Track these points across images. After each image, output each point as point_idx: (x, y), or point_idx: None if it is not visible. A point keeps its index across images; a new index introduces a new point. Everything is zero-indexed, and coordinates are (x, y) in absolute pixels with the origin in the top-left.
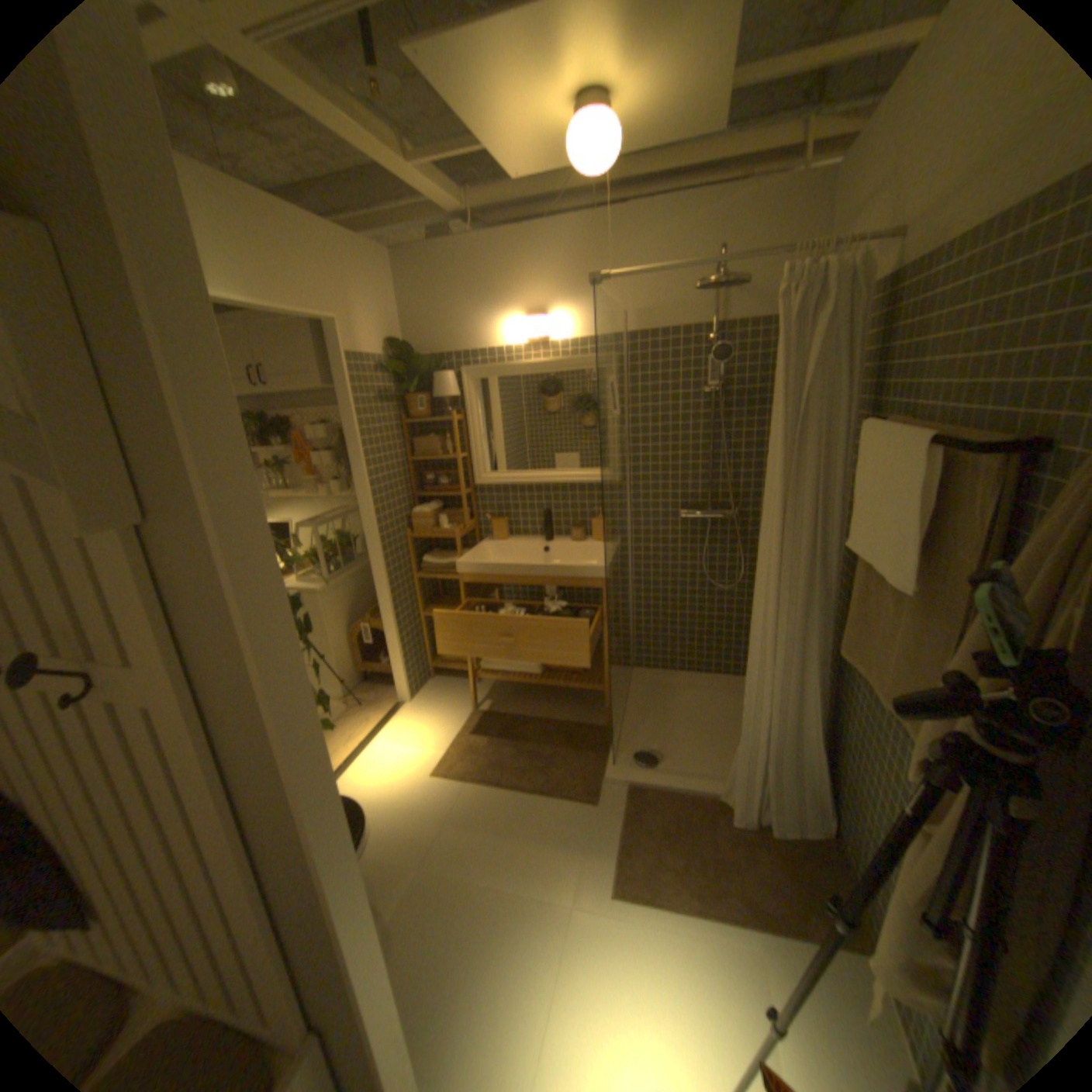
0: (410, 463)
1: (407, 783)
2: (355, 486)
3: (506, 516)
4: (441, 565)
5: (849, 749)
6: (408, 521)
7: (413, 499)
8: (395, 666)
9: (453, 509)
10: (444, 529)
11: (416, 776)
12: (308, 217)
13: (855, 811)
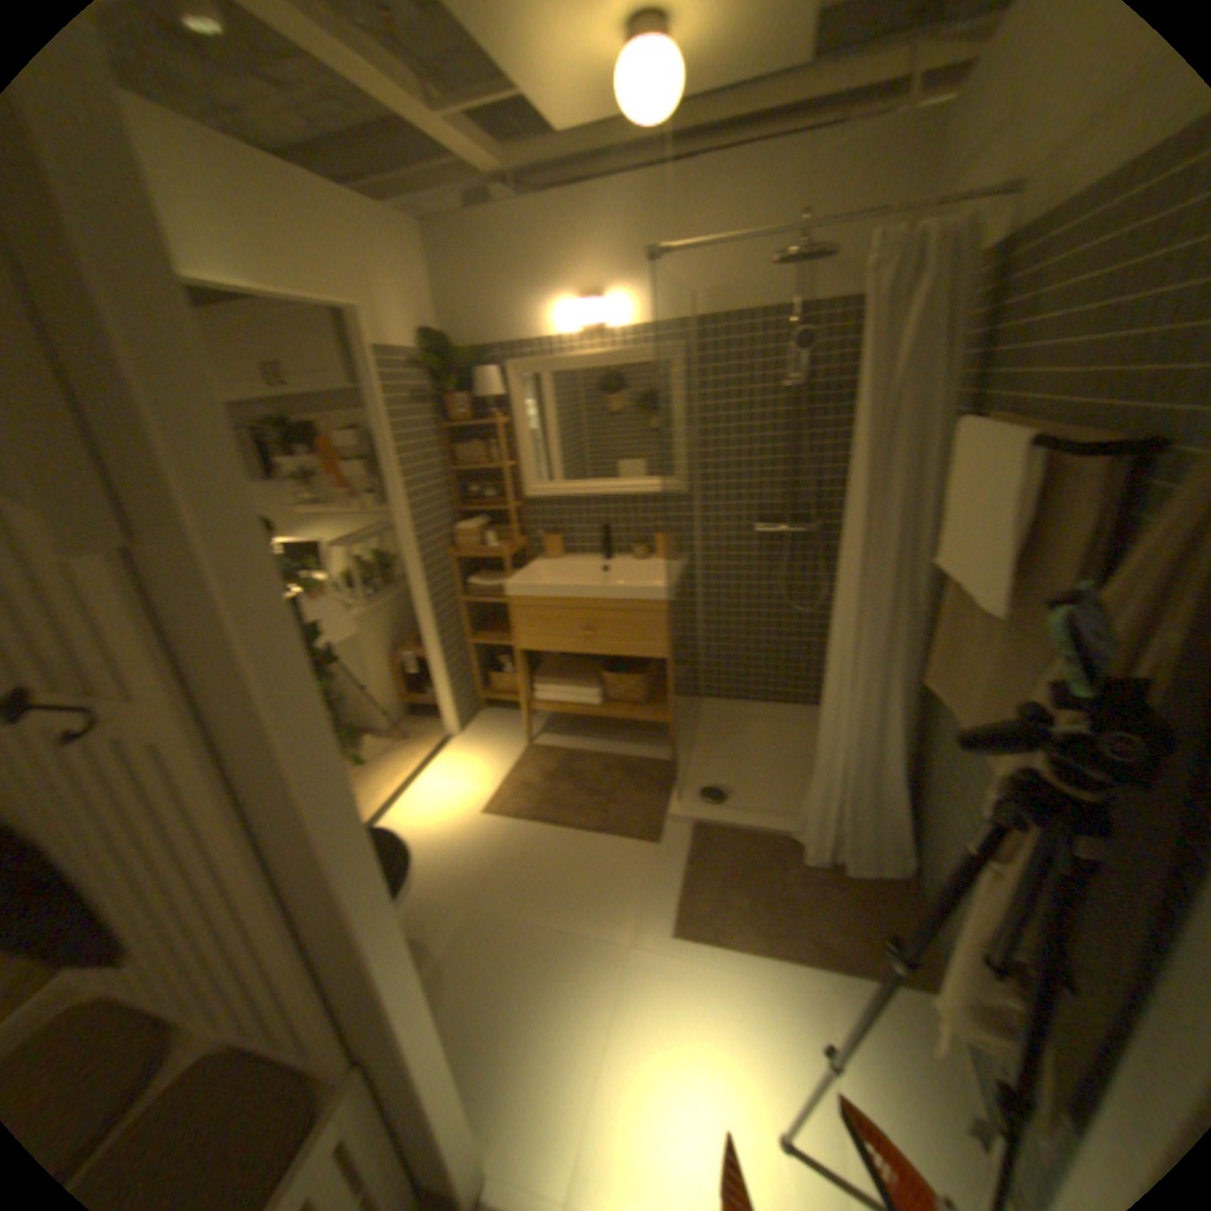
0: (455, 473)
1: (459, 820)
2: (392, 500)
3: (562, 532)
4: (491, 587)
5: (934, 785)
6: (454, 539)
7: (459, 514)
8: (445, 697)
9: (504, 524)
10: (493, 547)
11: (468, 813)
12: (324, 184)
13: (937, 850)
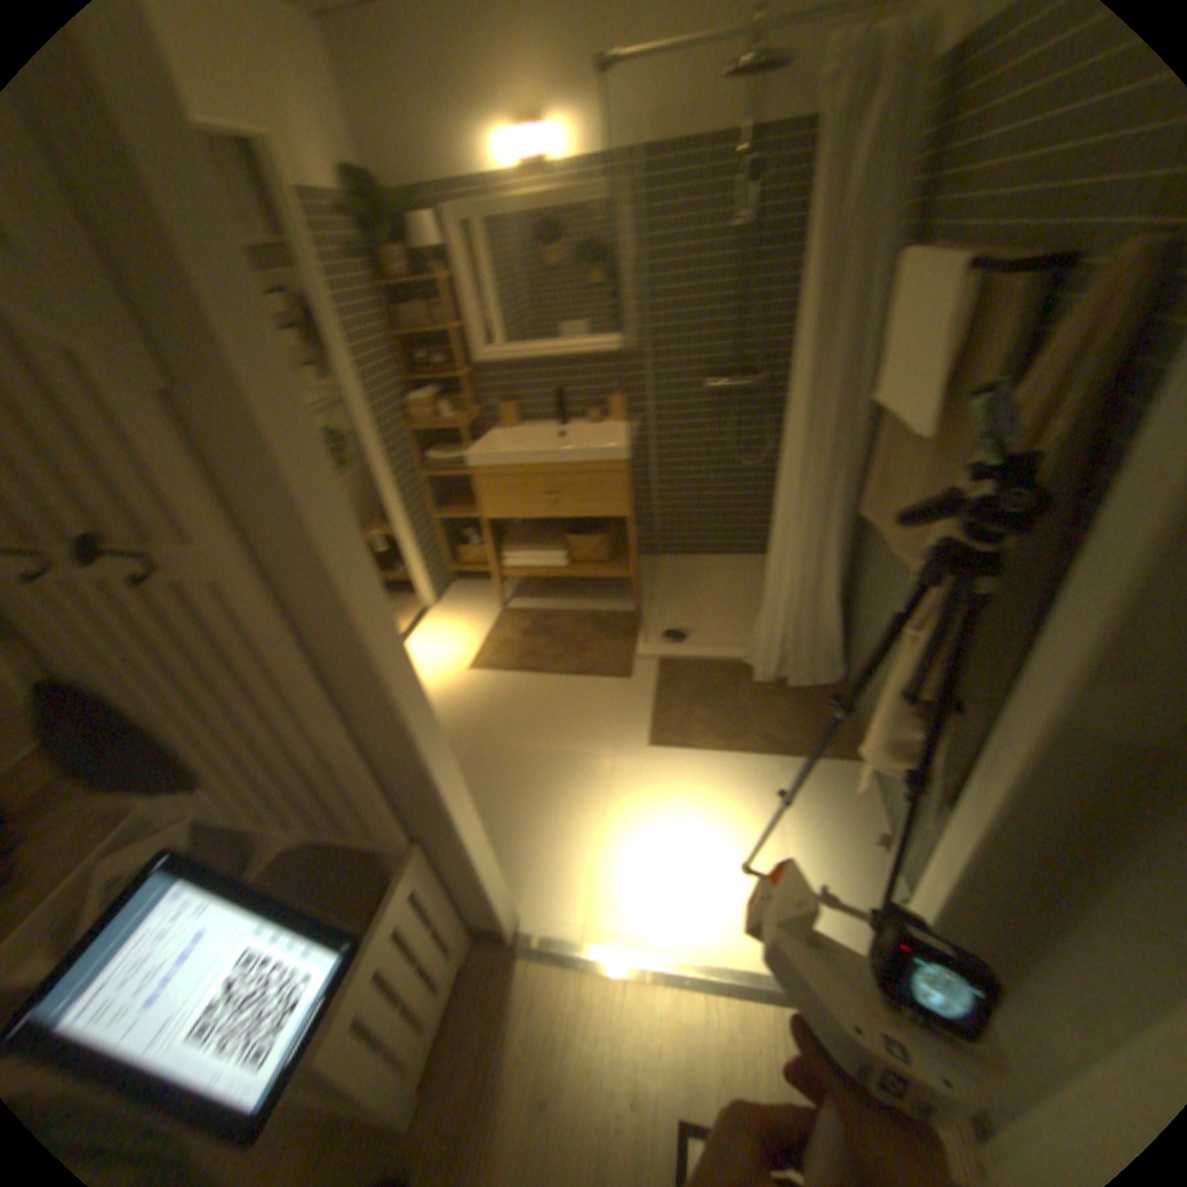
0: (390, 340)
1: (444, 678)
2: (331, 372)
3: (509, 401)
4: (444, 462)
5: (858, 603)
6: (400, 413)
7: (401, 386)
8: (411, 573)
9: (448, 395)
10: (442, 419)
11: (451, 671)
12: None
13: (858, 655)
